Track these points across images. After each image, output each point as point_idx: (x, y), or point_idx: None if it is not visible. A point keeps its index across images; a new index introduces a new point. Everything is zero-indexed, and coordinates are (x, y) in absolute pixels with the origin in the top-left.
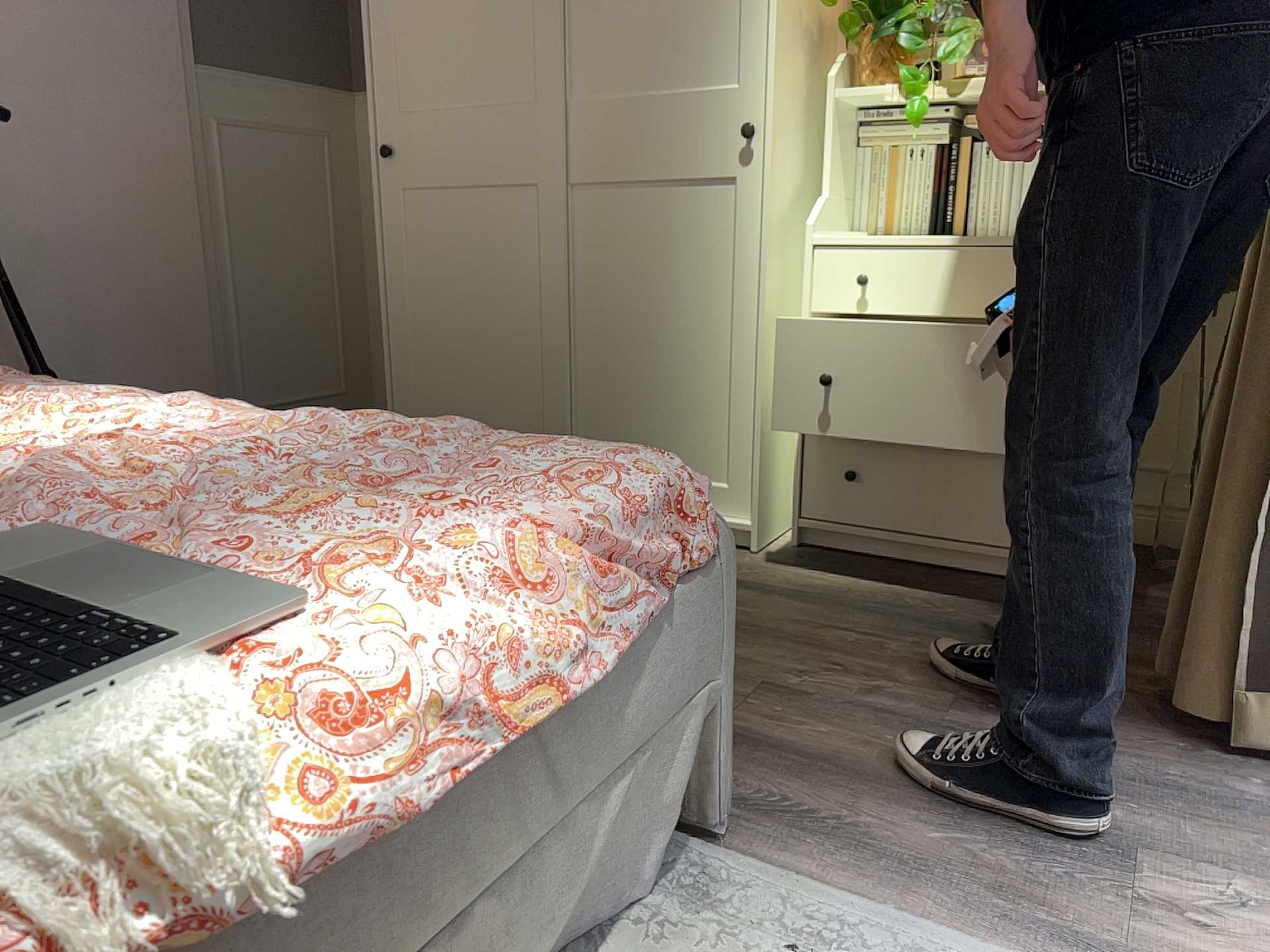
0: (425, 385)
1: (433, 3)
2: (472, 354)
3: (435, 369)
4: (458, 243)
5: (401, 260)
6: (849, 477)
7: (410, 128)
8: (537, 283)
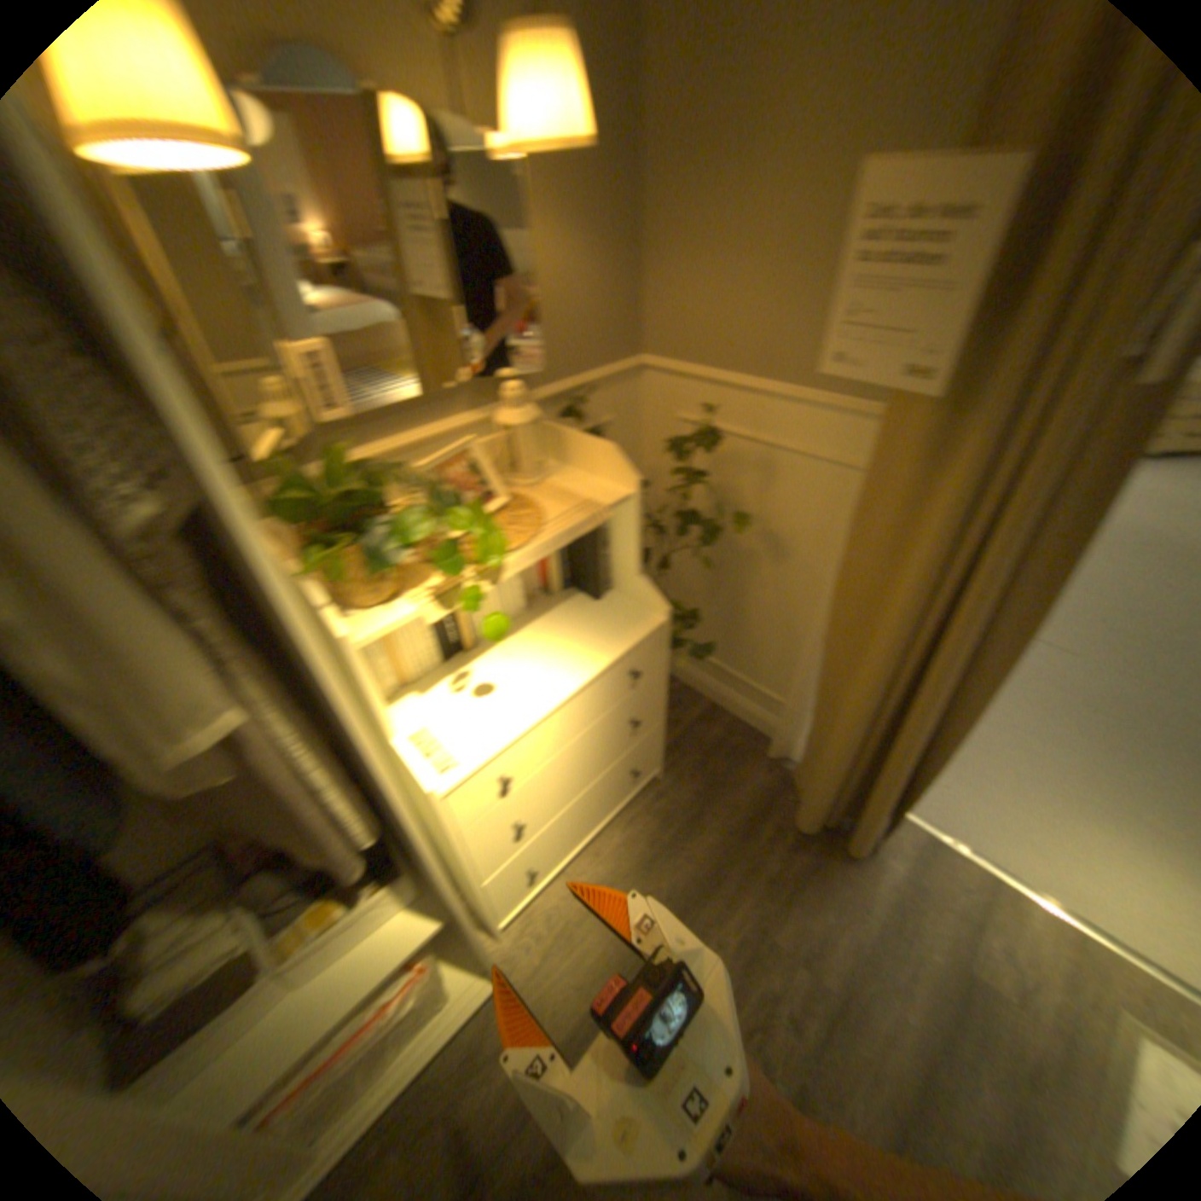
0: None
1: None
2: None
3: None
4: None
5: None
6: (534, 879)
7: None
8: None
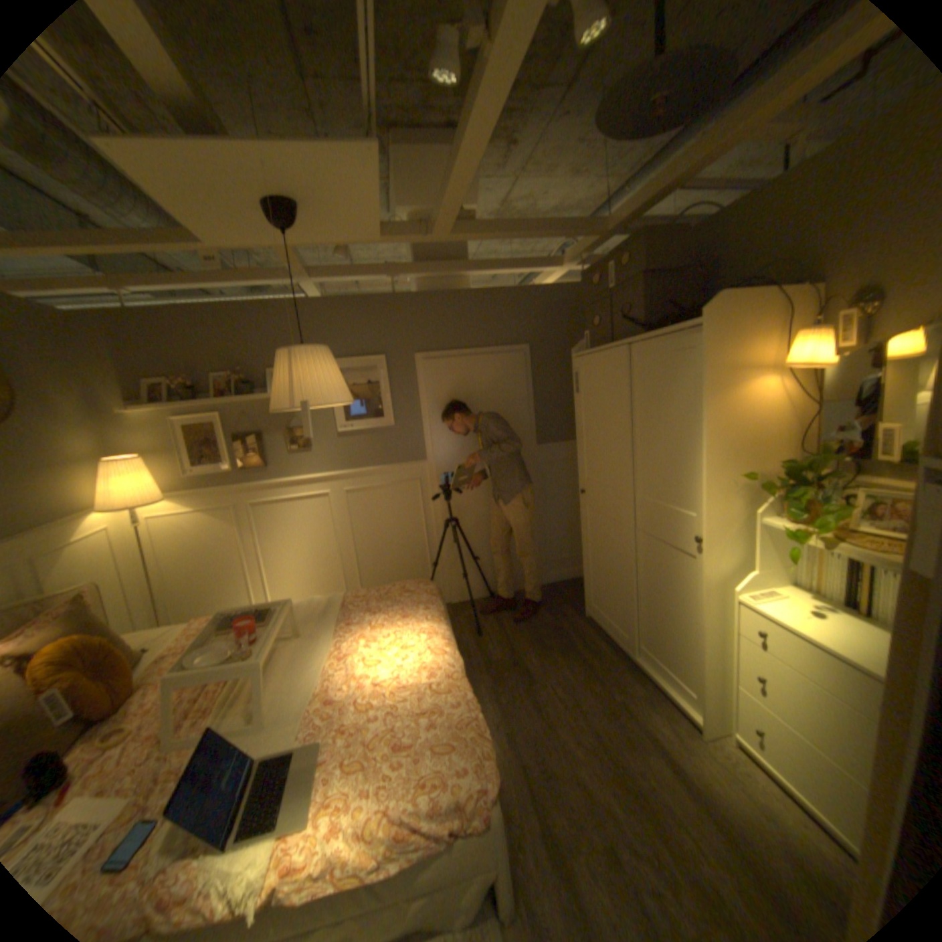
0: (594, 582)
1: (594, 442)
2: (607, 579)
3: (596, 578)
4: (602, 534)
5: (587, 532)
6: (757, 733)
7: (589, 485)
8: (625, 564)
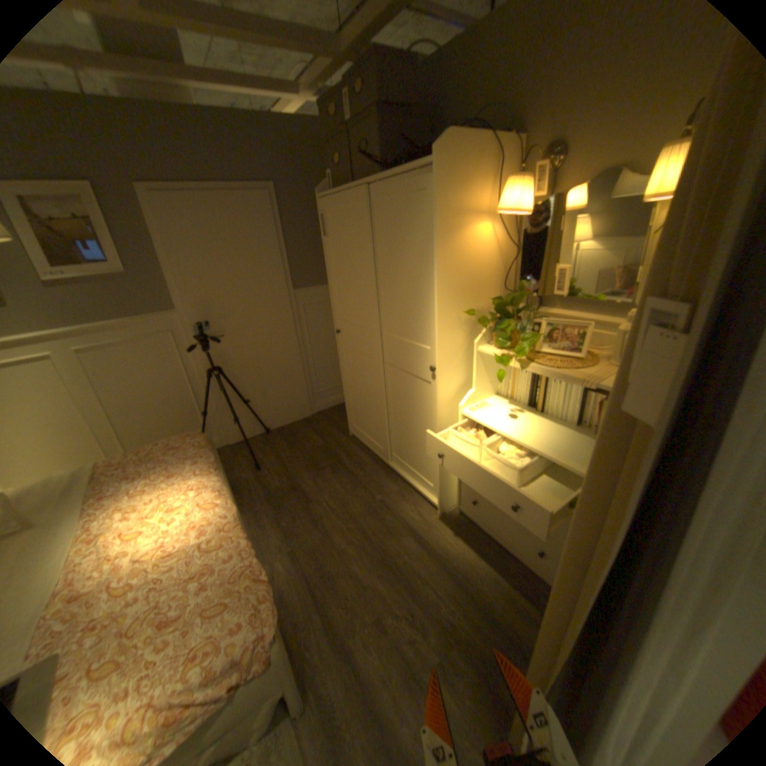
0: (354, 408)
1: (344, 285)
2: (364, 405)
3: (356, 404)
4: (357, 368)
5: (345, 367)
6: (473, 504)
7: (343, 326)
8: (377, 392)
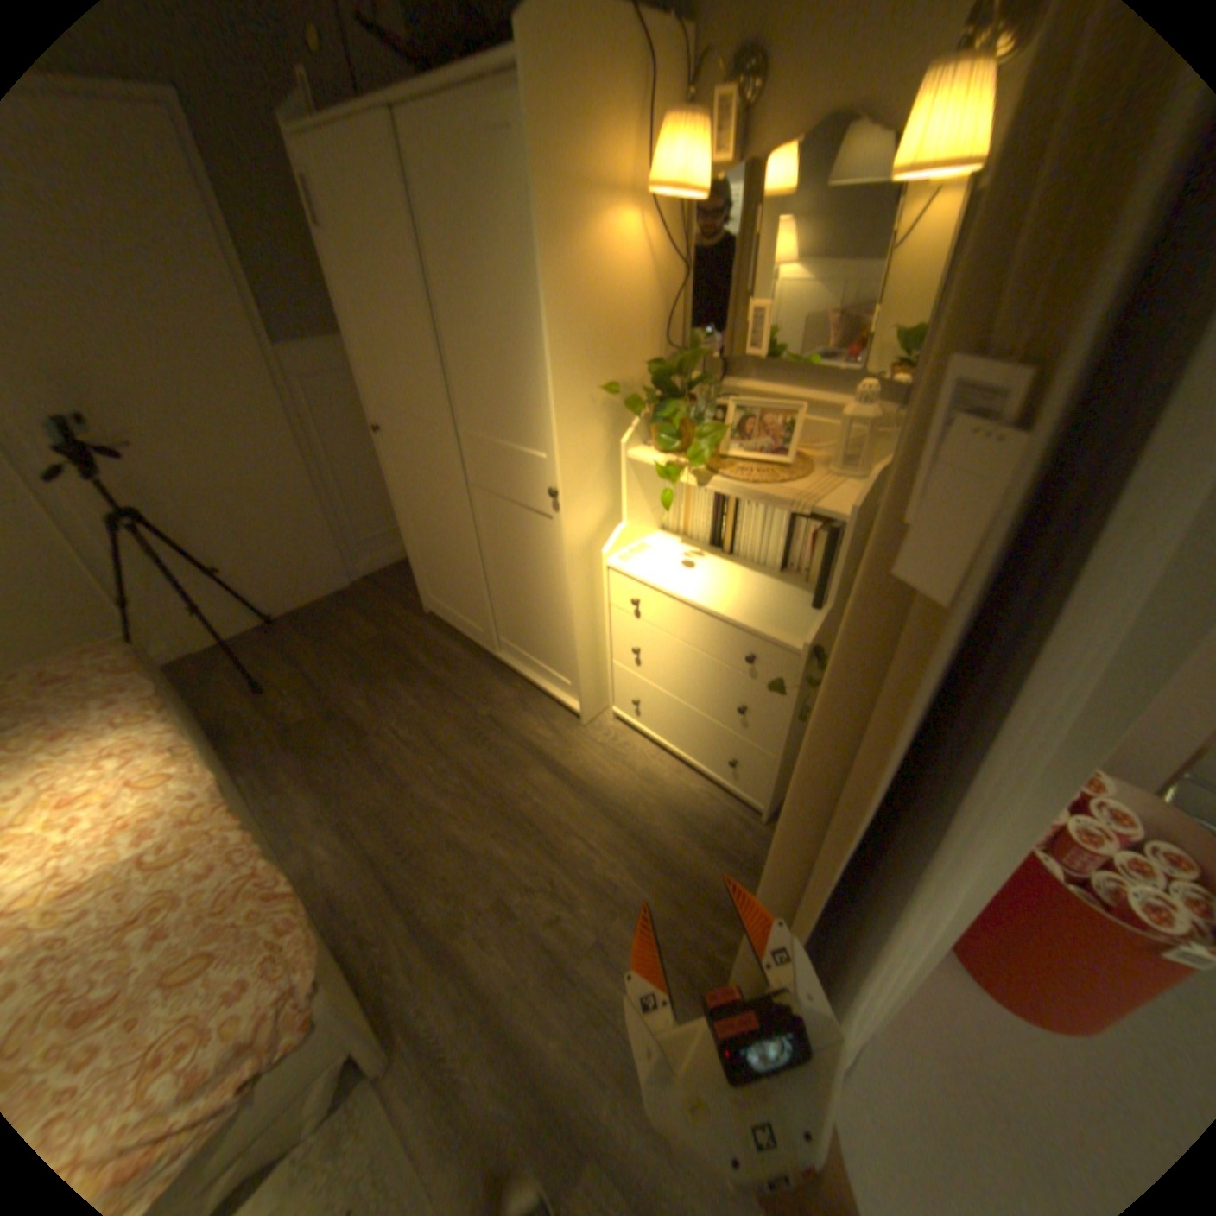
0: (428, 568)
1: (375, 336)
2: (444, 562)
3: (429, 561)
4: (424, 497)
5: (401, 496)
6: (634, 703)
7: (385, 418)
8: (464, 538)
